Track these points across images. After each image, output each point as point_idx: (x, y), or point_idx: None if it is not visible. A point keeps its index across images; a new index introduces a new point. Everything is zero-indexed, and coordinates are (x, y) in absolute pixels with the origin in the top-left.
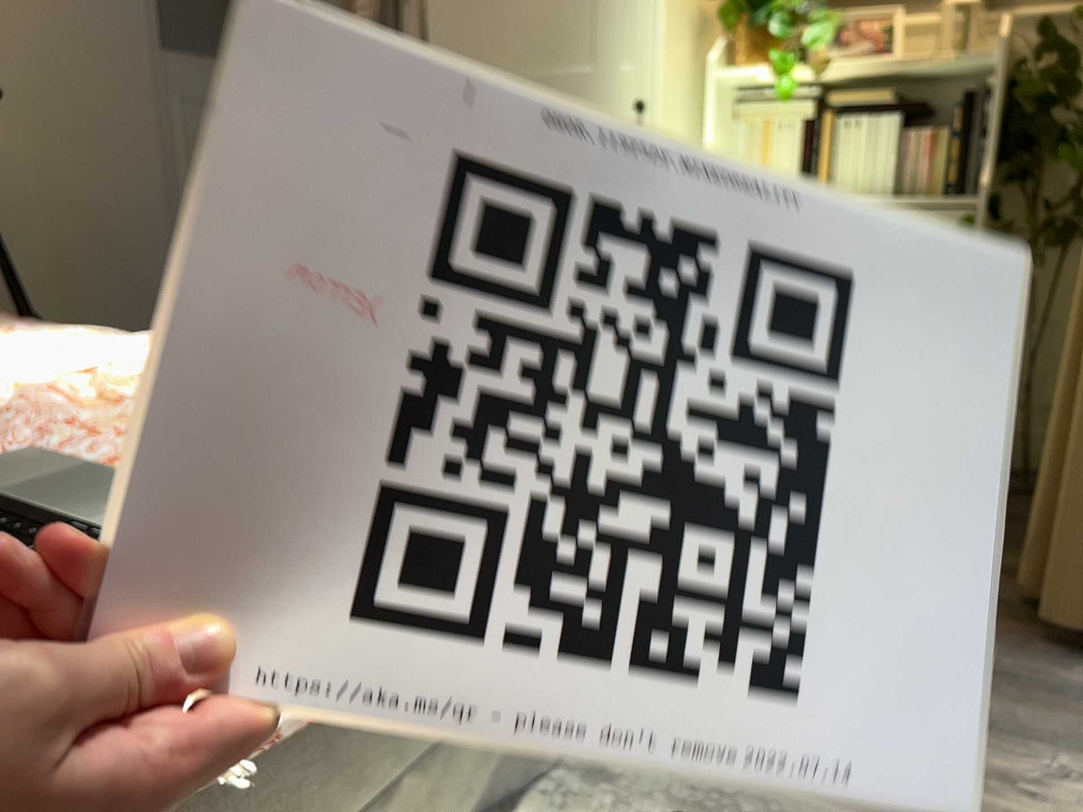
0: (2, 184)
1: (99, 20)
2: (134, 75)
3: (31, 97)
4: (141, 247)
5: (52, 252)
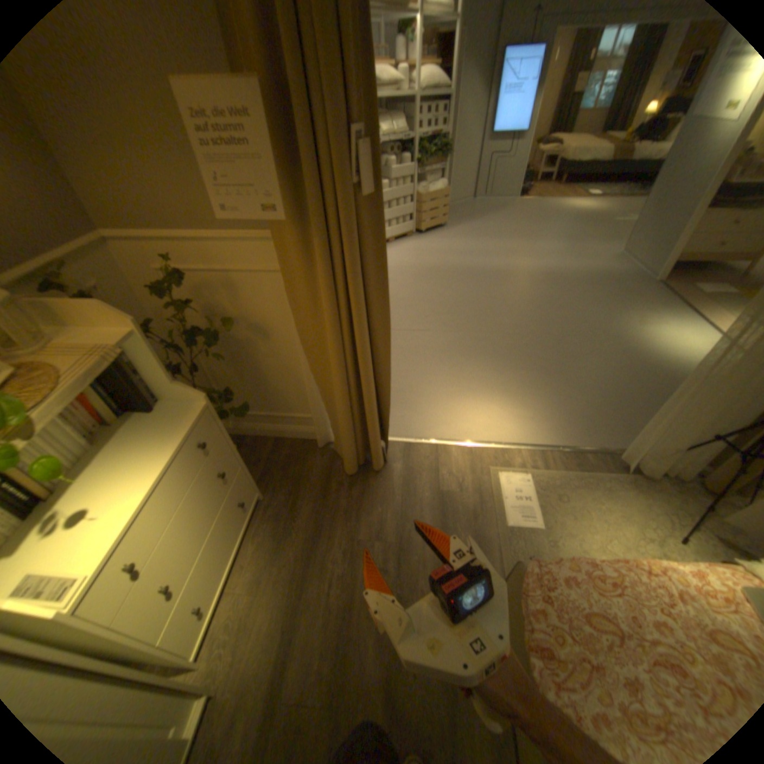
0: None
1: None
2: None
3: None
4: None
5: None
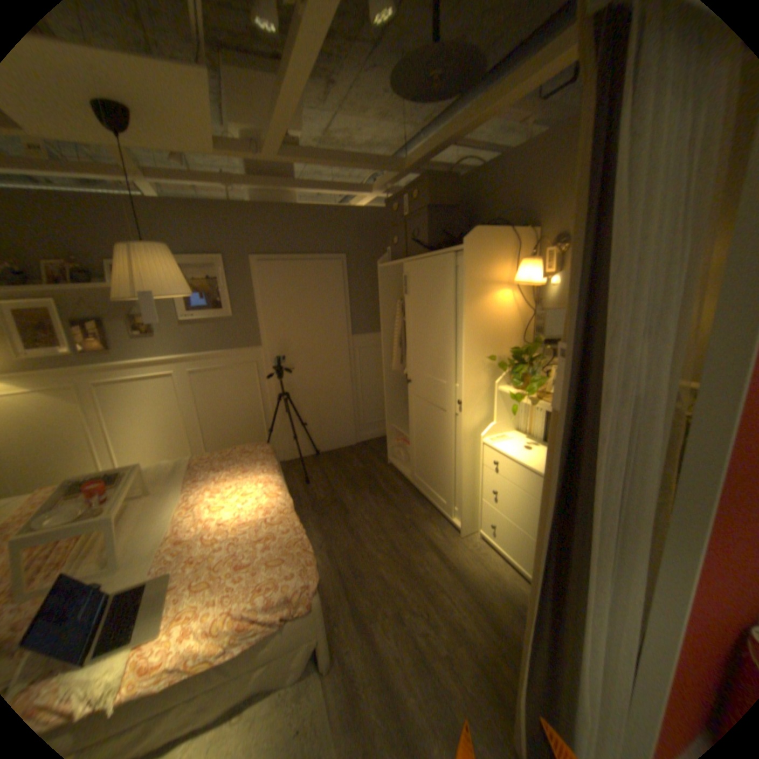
0: (302, 385)
1: (331, 333)
2: (342, 346)
3: (310, 360)
4: (342, 397)
5: (315, 402)
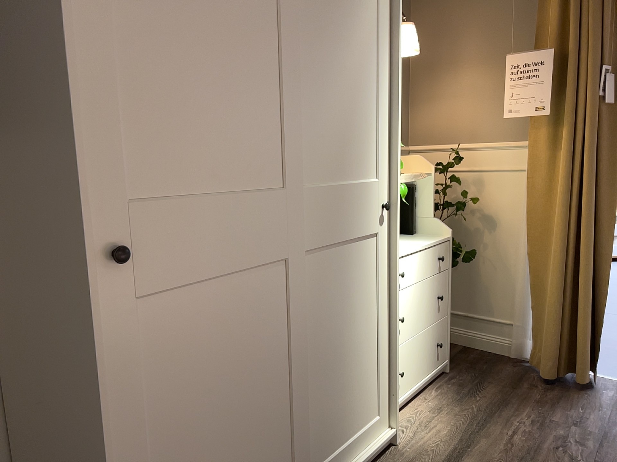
0: None
1: None
2: None
3: None
4: None
5: None
